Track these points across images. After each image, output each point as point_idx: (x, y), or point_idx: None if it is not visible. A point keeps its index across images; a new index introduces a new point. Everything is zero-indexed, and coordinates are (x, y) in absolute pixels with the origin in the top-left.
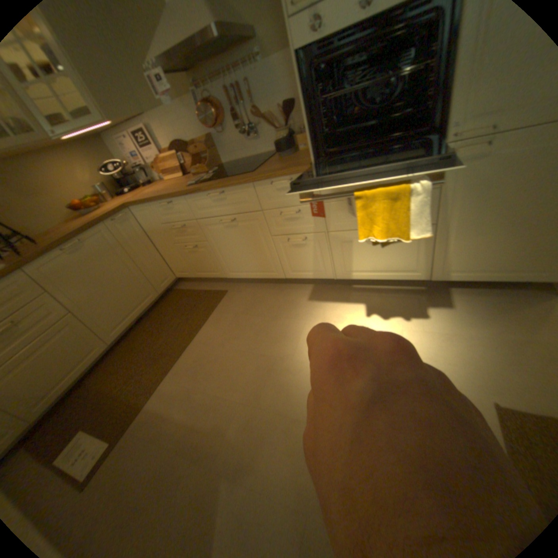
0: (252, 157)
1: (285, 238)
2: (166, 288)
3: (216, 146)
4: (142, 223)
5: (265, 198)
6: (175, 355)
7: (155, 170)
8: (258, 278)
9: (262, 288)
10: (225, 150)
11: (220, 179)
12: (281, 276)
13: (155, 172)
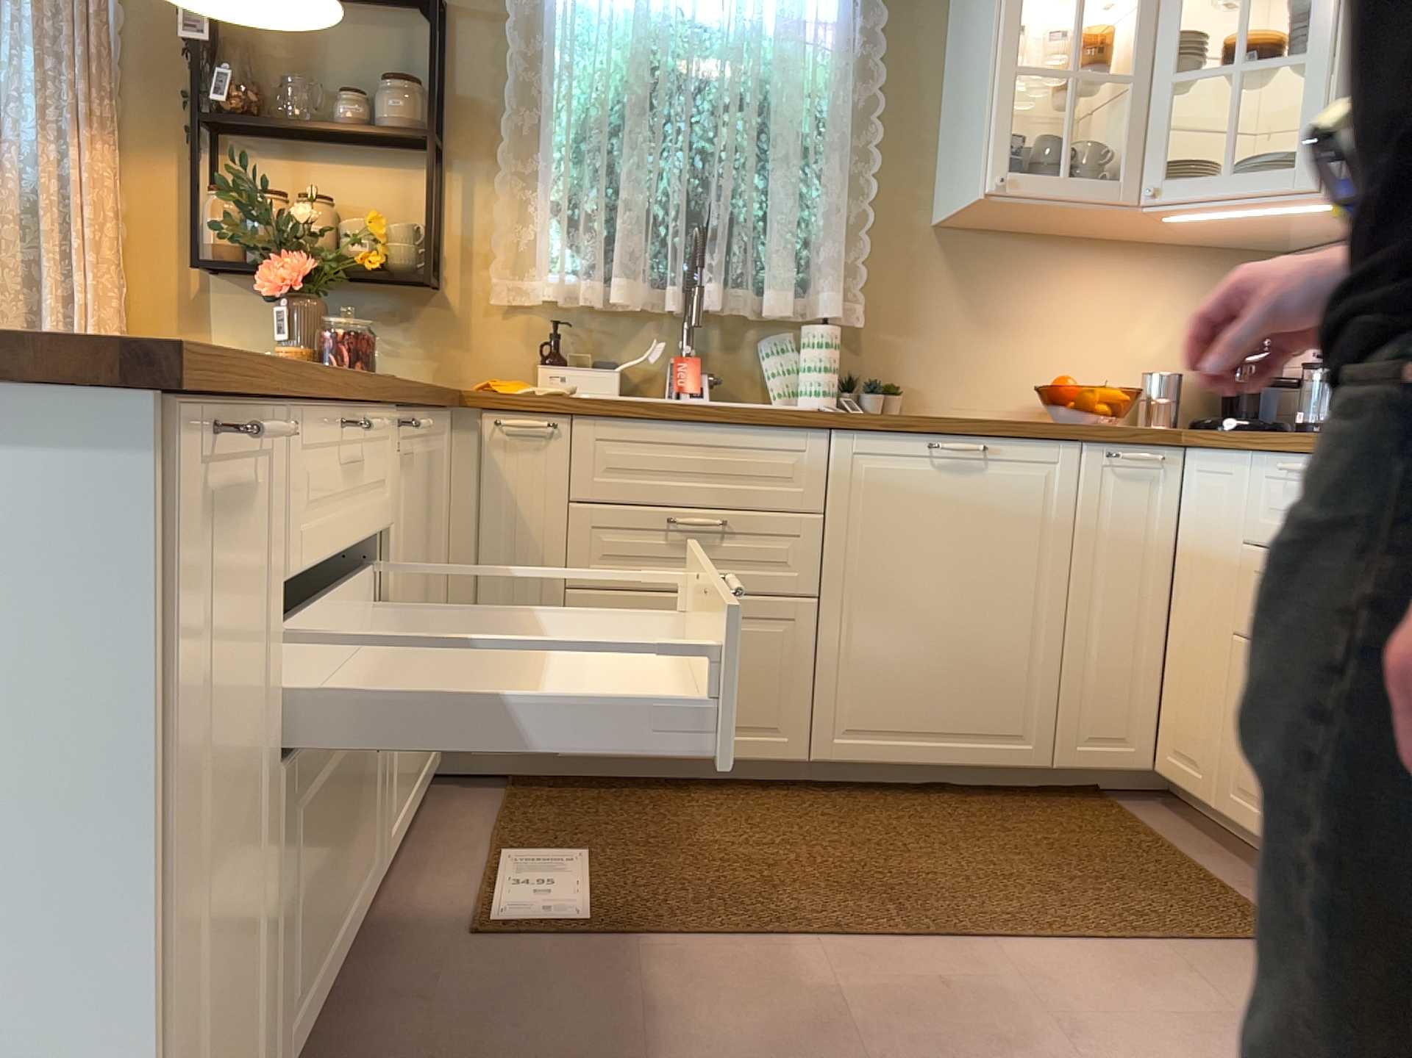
0: None
1: None
2: (1090, 768)
3: None
4: (1187, 518)
5: None
6: (912, 928)
7: None
8: None
9: None
10: None
11: None
12: None
13: None
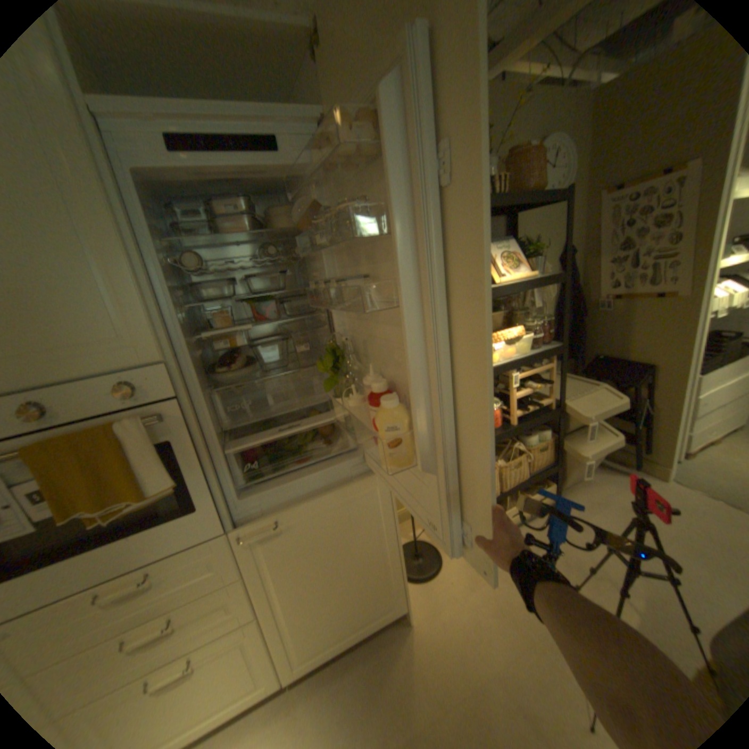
0: None
1: None
2: None
3: None
4: None
5: None
6: None
7: None
8: None
9: None
10: None
11: None
12: None
13: None
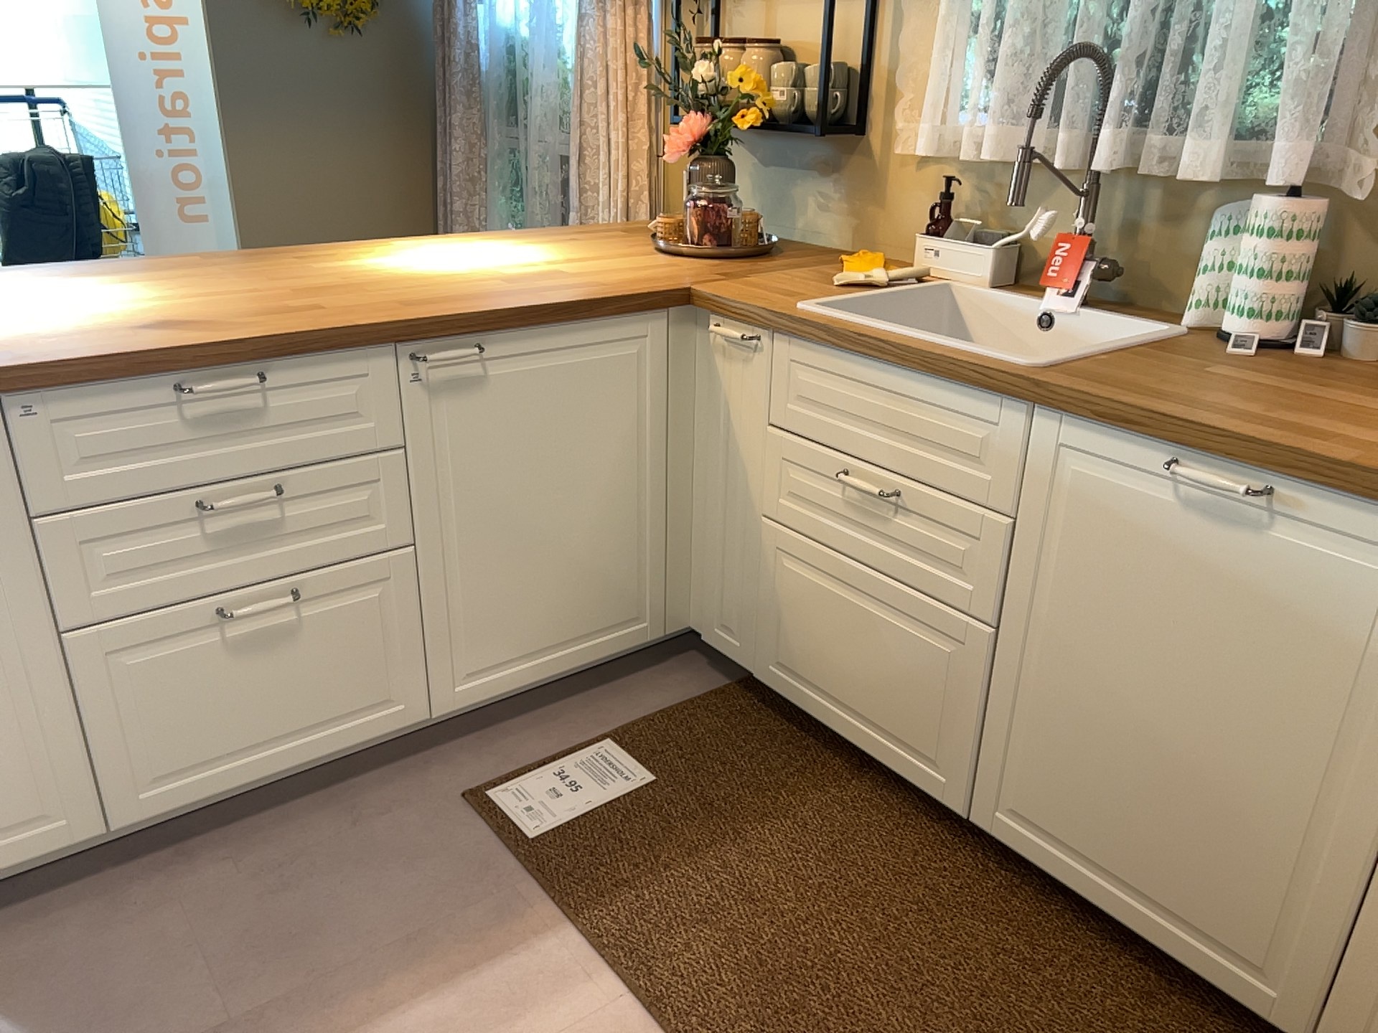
0: None
1: None
2: None
3: None
4: None
5: None
6: None
7: None
8: None
9: None
10: None
11: None
12: None
13: None
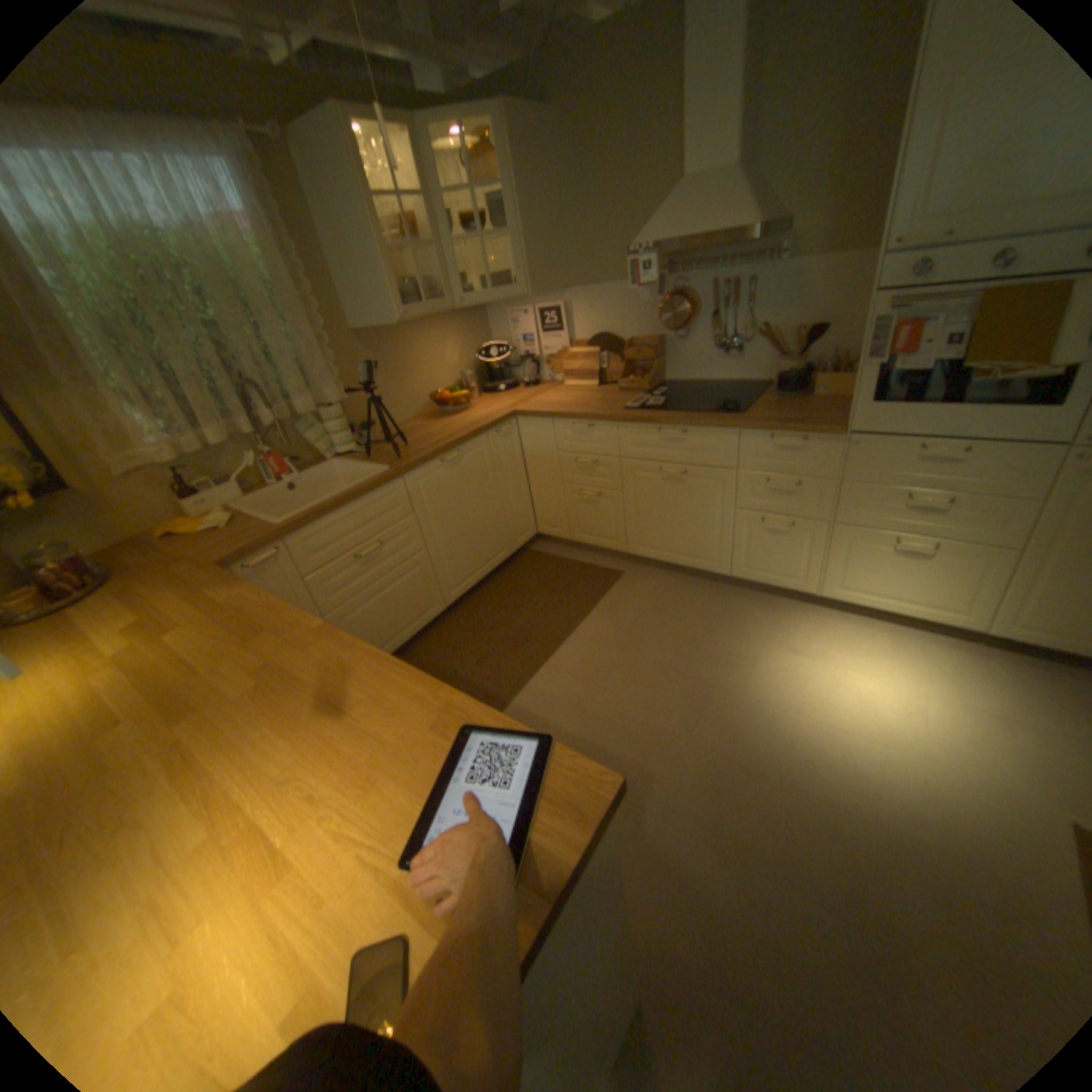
0: (717, 383)
1: (756, 516)
2: (522, 545)
3: (664, 356)
4: (524, 444)
5: (749, 454)
6: (549, 647)
7: (549, 368)
8: (681, 565)
9: (682, 582)
10: (676, 365)
11: (683, 412)
12: (724, 570)
13: (546, 370)
